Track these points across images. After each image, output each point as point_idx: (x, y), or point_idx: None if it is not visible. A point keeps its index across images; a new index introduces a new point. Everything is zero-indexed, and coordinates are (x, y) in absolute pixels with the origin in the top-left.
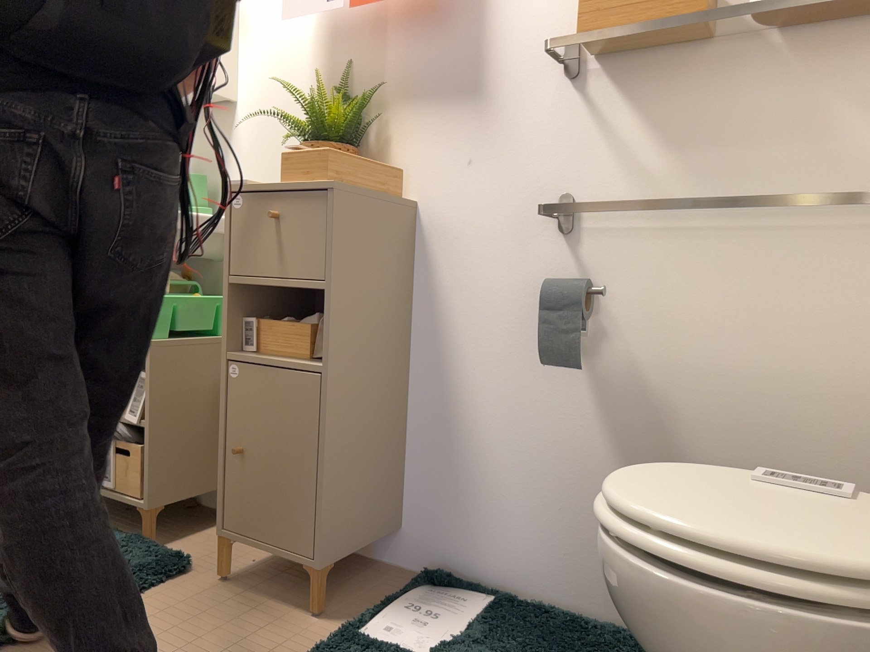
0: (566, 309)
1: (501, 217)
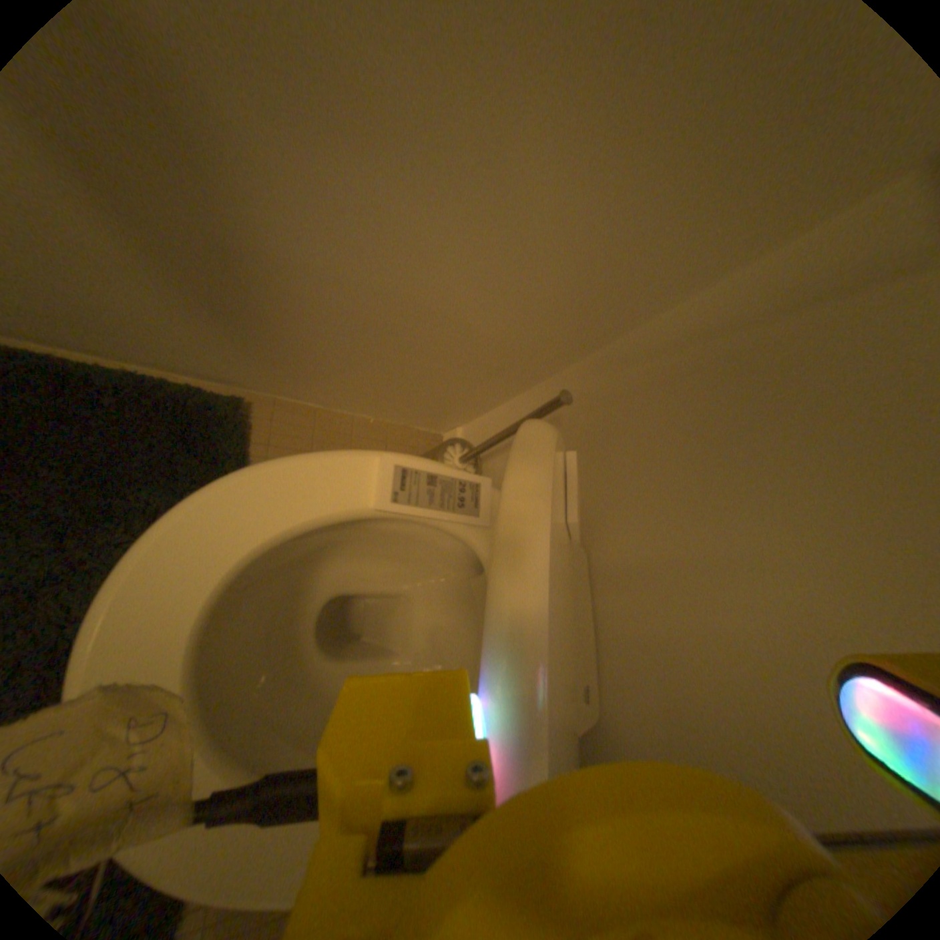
0: None
1: None
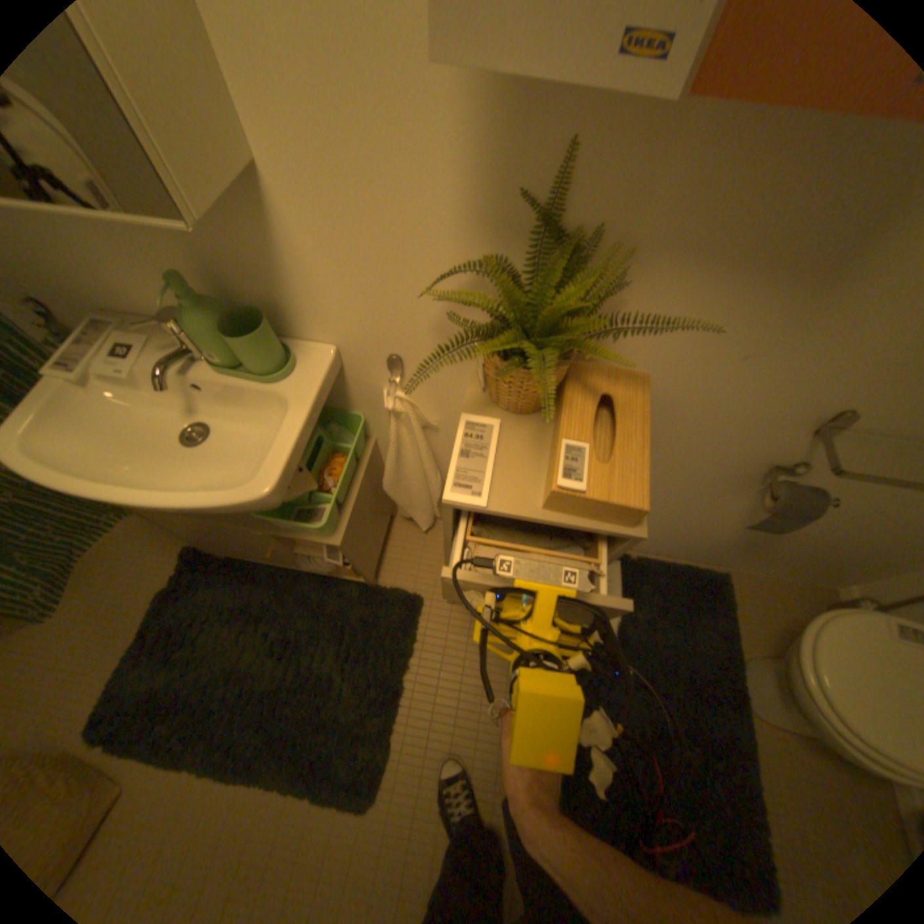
0: (799, 521)
1: (752, 412)
